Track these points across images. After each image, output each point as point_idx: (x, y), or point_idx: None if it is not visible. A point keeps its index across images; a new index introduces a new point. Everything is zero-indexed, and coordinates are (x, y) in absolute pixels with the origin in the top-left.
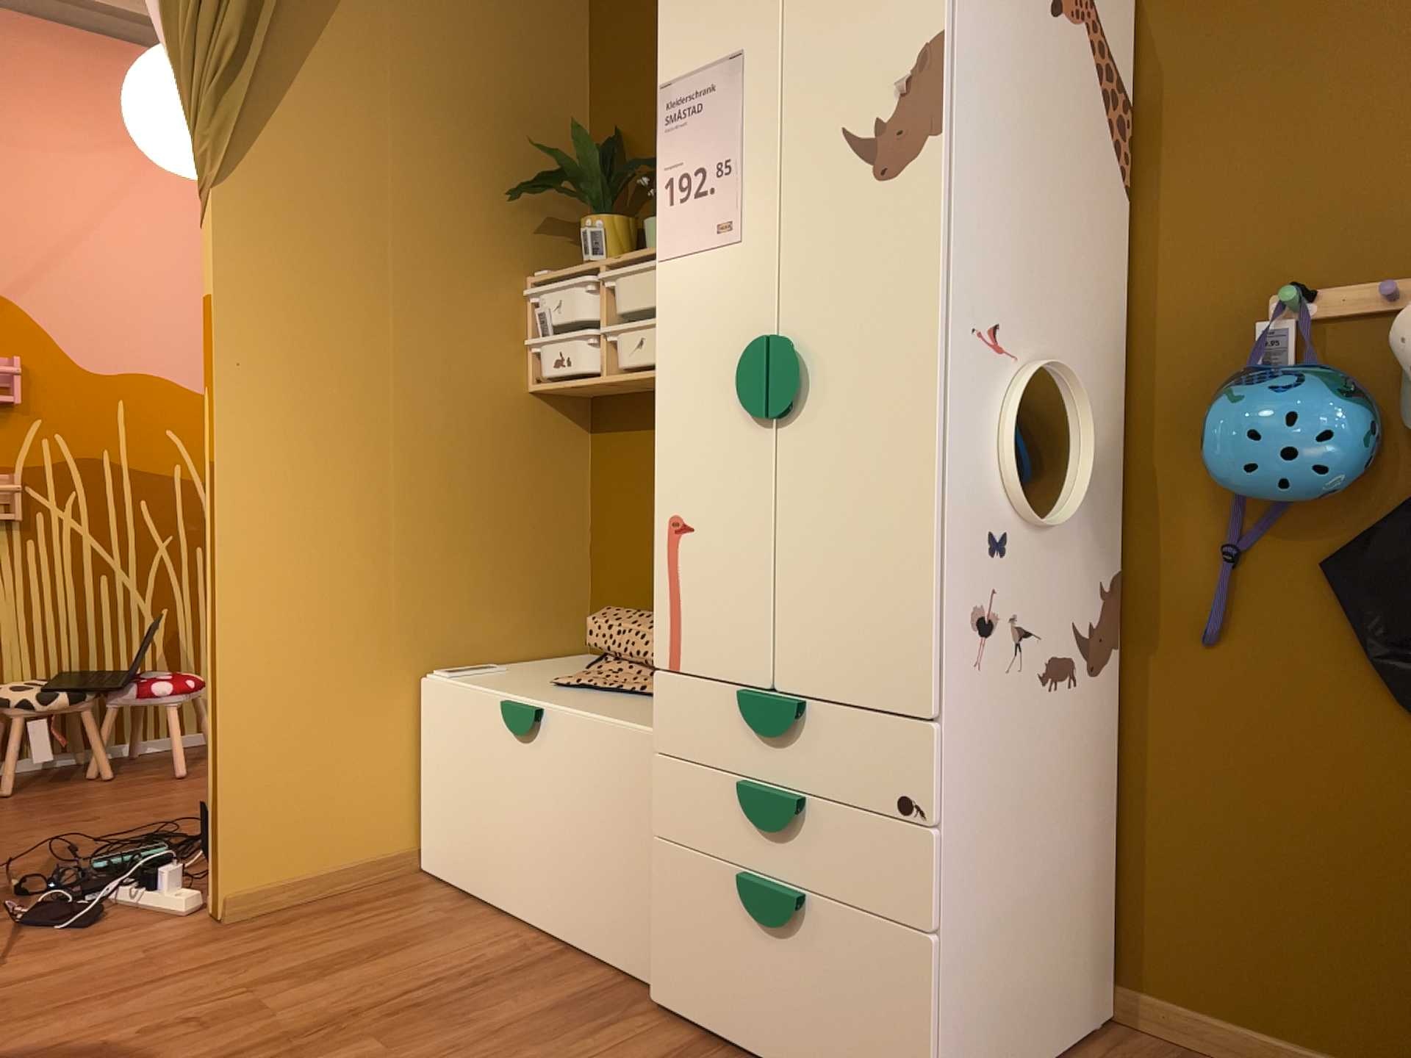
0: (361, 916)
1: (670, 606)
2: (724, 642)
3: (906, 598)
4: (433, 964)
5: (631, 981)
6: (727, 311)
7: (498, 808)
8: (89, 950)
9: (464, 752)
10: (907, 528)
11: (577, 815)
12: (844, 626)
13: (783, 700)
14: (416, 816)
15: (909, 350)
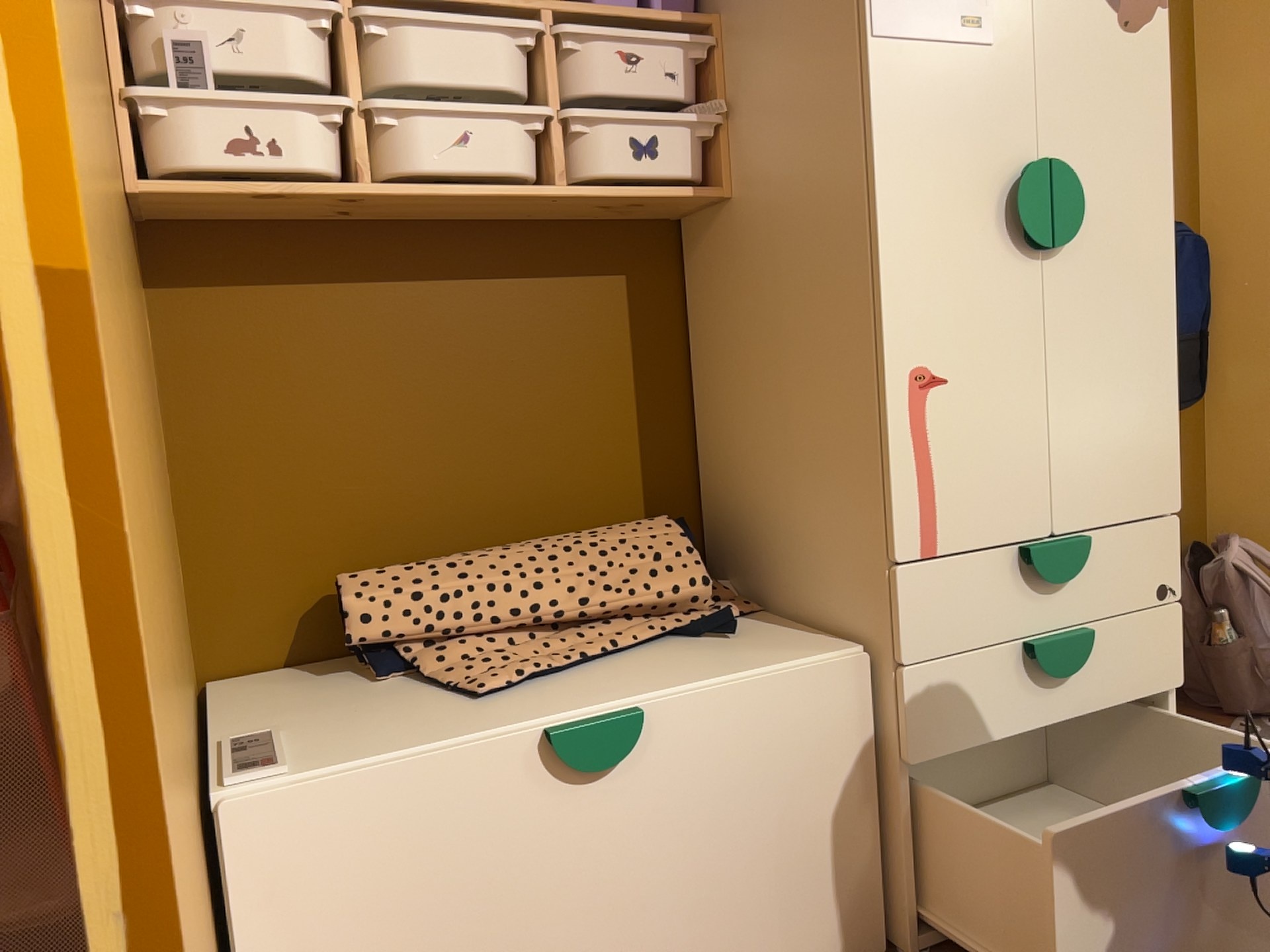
0: None
1: (922, 481)
2: (998, 504)
3: (1159, 414)
4: None
5: None
6: (980, 125)
7: (539, 926)
8: None
9: (423, 883)
10: (1157, 353)
11: (730, 828)
12: (1114, 452)
13: (1079, 539)
14: None
15: (1153, 196)
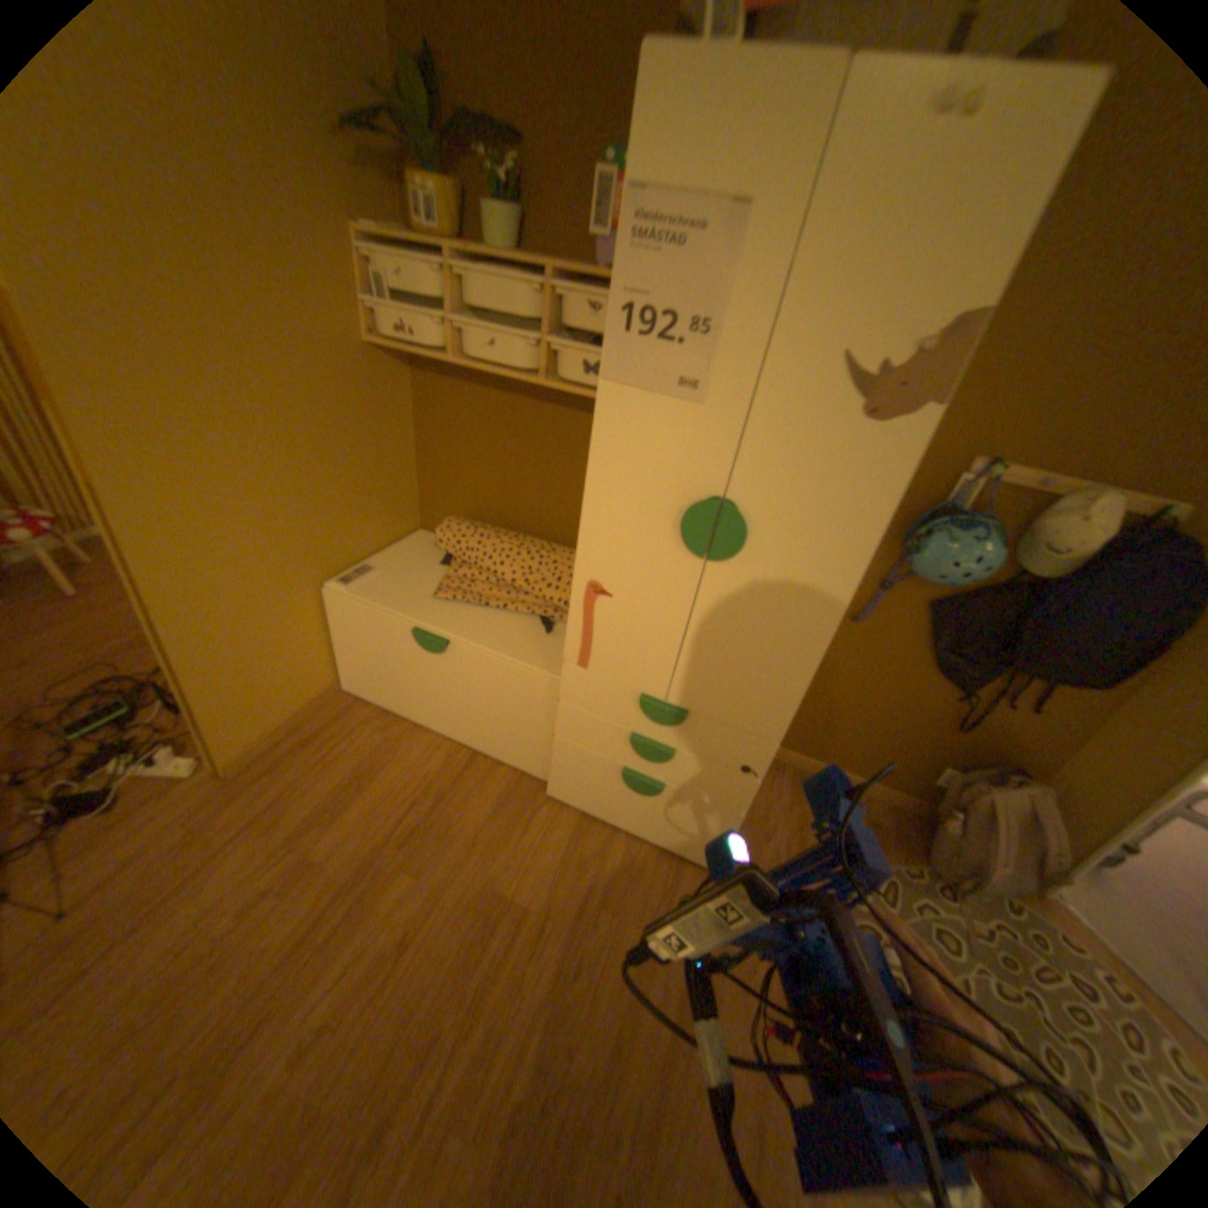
0: (330, 749)
1: (584, 633)
2: (629, 667)
3: (781, 688)
4: (404, 788)
5: (527, 776)
6: (674, 460)
7: (414, 680)
8: (140, 839)
9: (379, 645)
10: (795, 655)
11: (485, 700)
12: (729, 687)
13: (676, 712)
14: (335, 665)
15: (839, 556)
